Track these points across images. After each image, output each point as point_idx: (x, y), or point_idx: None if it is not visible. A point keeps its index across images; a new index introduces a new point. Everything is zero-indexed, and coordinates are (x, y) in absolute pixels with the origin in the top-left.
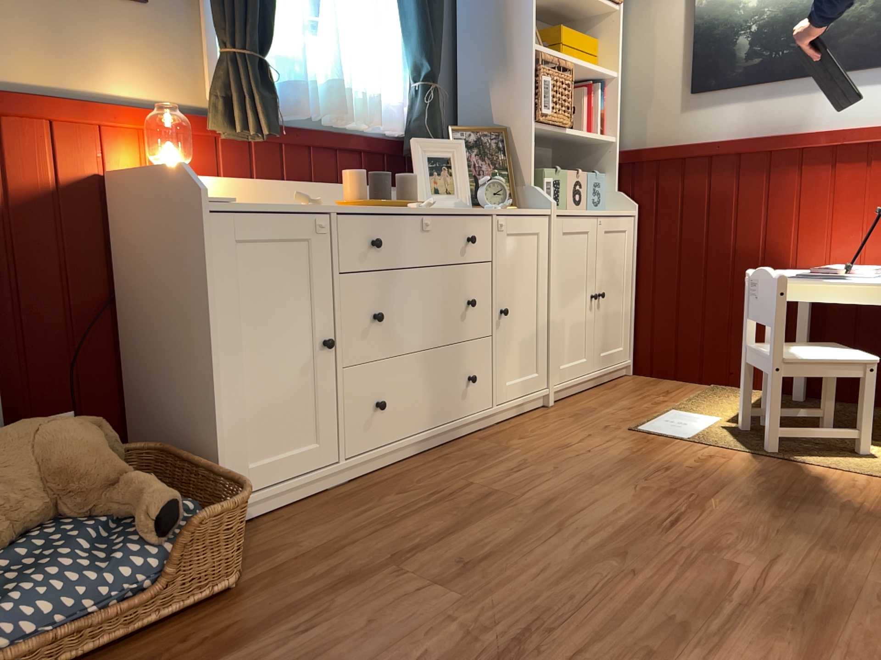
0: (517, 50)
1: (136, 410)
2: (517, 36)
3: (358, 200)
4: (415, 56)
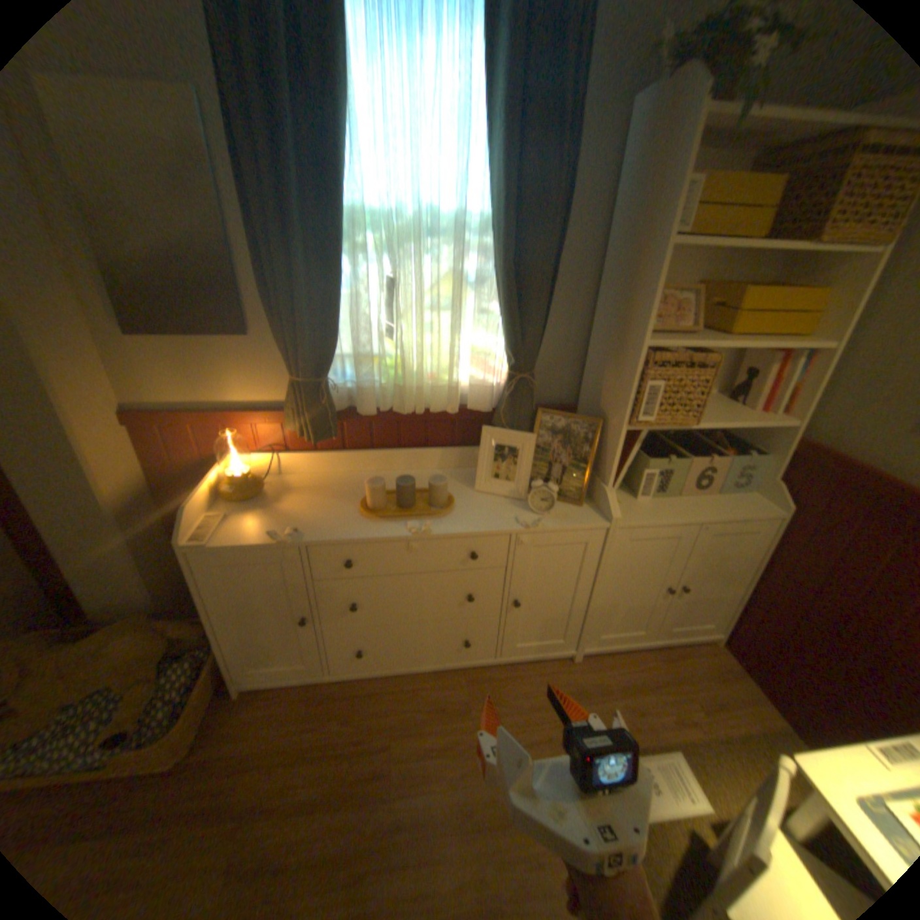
0: (631, 341)
1: None
2: (635, 325)
3: (369, 509)
4: (506, 345)
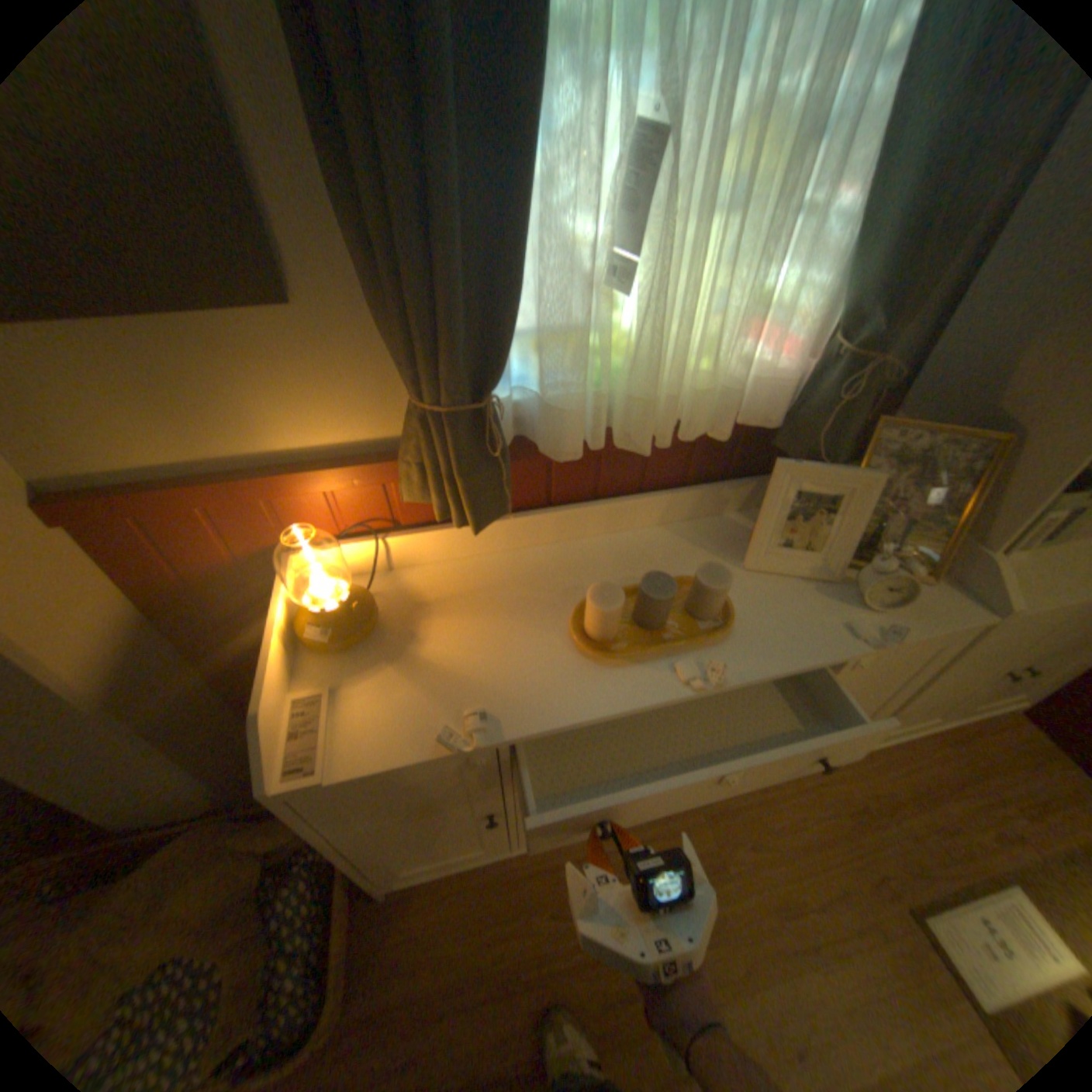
0: None
1: None
2: None
3: (598, 644)
4: (868, 290)
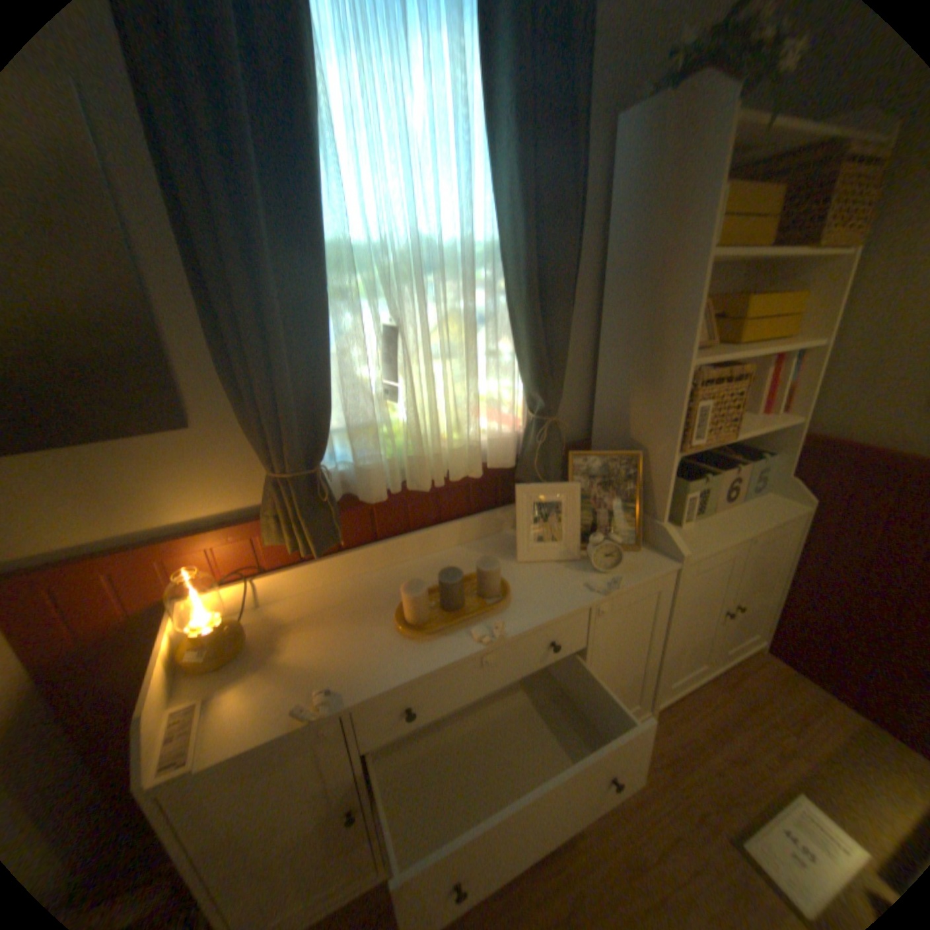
0: (670, 363)
1: None
2: (672, 345)
3: (414, 626)
4: (530, 387)
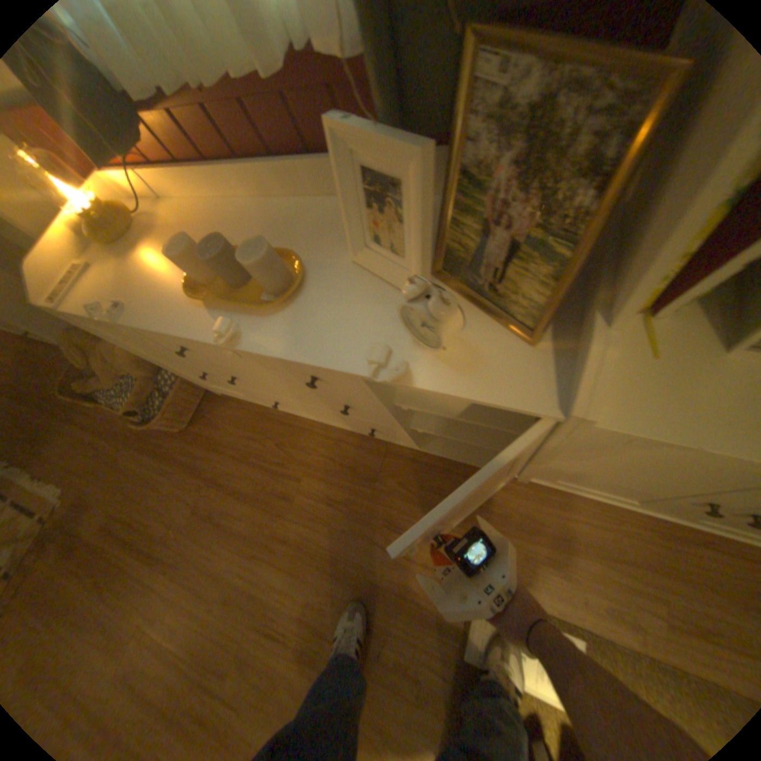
0: None
1: None
2: None
3: (187, 285)
4: None
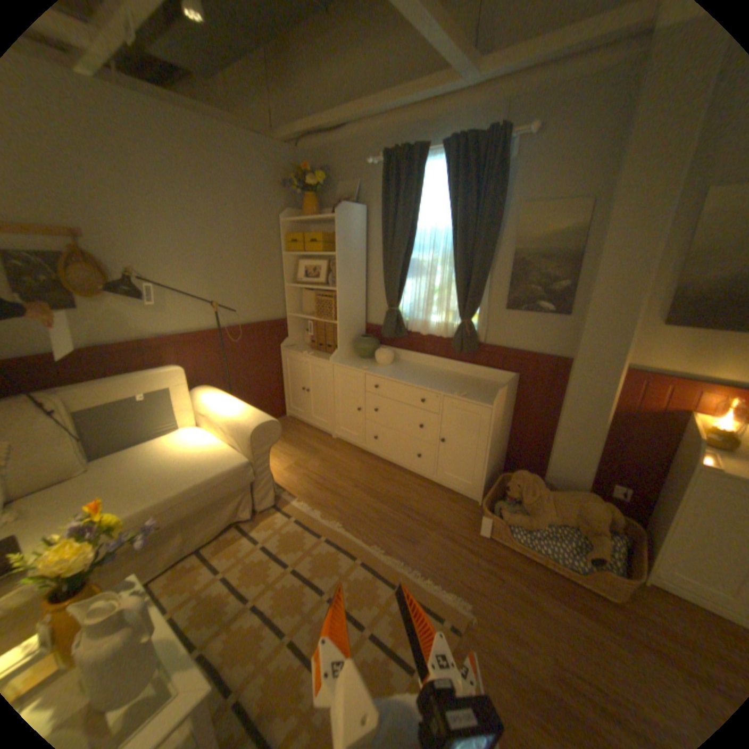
0: None
1: (658, 508)
2: None
3: None
4: None
